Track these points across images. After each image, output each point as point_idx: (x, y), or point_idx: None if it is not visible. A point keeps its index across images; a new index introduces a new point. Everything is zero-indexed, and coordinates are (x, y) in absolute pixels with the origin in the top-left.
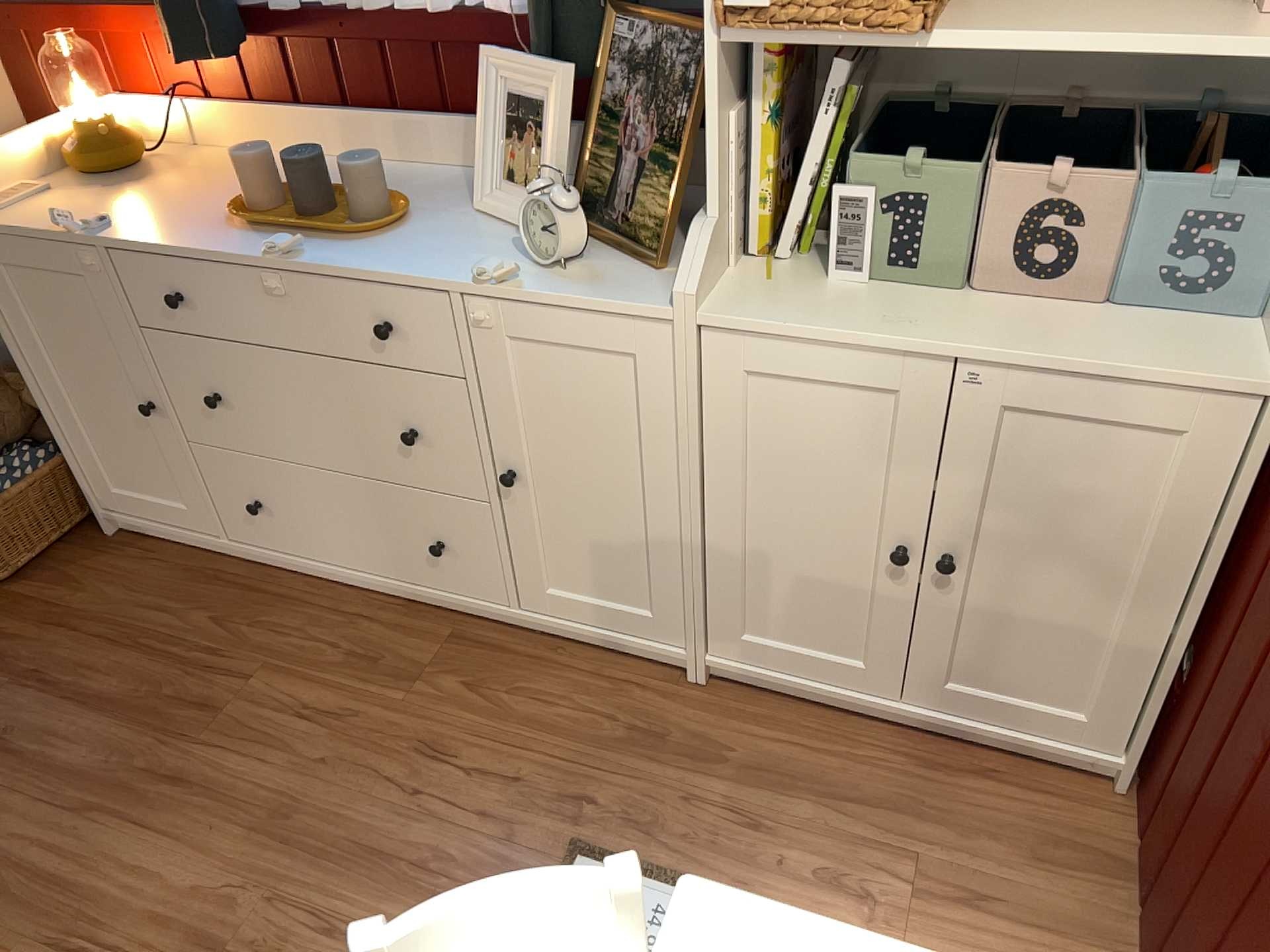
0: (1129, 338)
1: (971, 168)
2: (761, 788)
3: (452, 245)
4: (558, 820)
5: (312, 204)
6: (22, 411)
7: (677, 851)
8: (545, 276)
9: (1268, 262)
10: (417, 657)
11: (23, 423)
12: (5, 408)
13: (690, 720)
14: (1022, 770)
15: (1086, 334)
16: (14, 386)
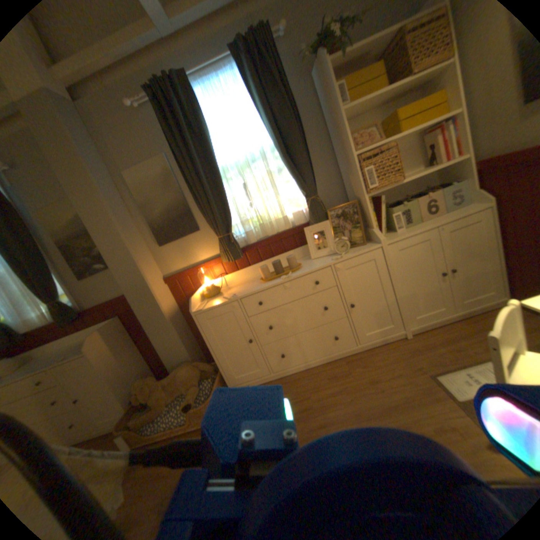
0: (460, 211)
1: (413, 200)
2: (453, 346)
3: (315, 262)
4: (423, 377)
5: (276, 271)
6: (195, 372)
7: (456, 365)
8: (346, 253)
9: (472, 190)
10: (344, 372)
11: (196, 375)
12: (191, 373)
13: (420, 345)
14: (492, 314)
15: (453, 214)
16: (190, 366)
